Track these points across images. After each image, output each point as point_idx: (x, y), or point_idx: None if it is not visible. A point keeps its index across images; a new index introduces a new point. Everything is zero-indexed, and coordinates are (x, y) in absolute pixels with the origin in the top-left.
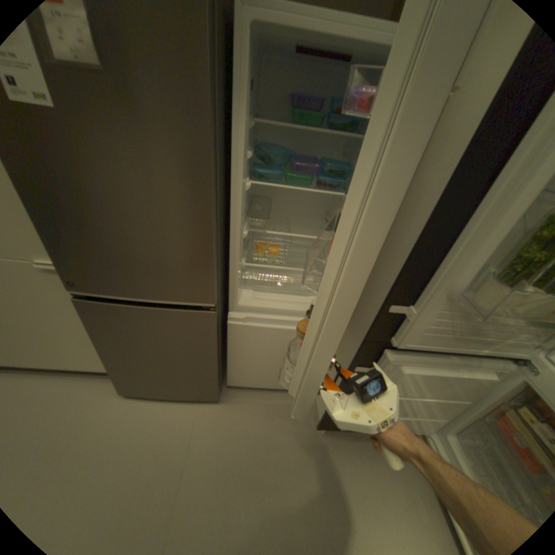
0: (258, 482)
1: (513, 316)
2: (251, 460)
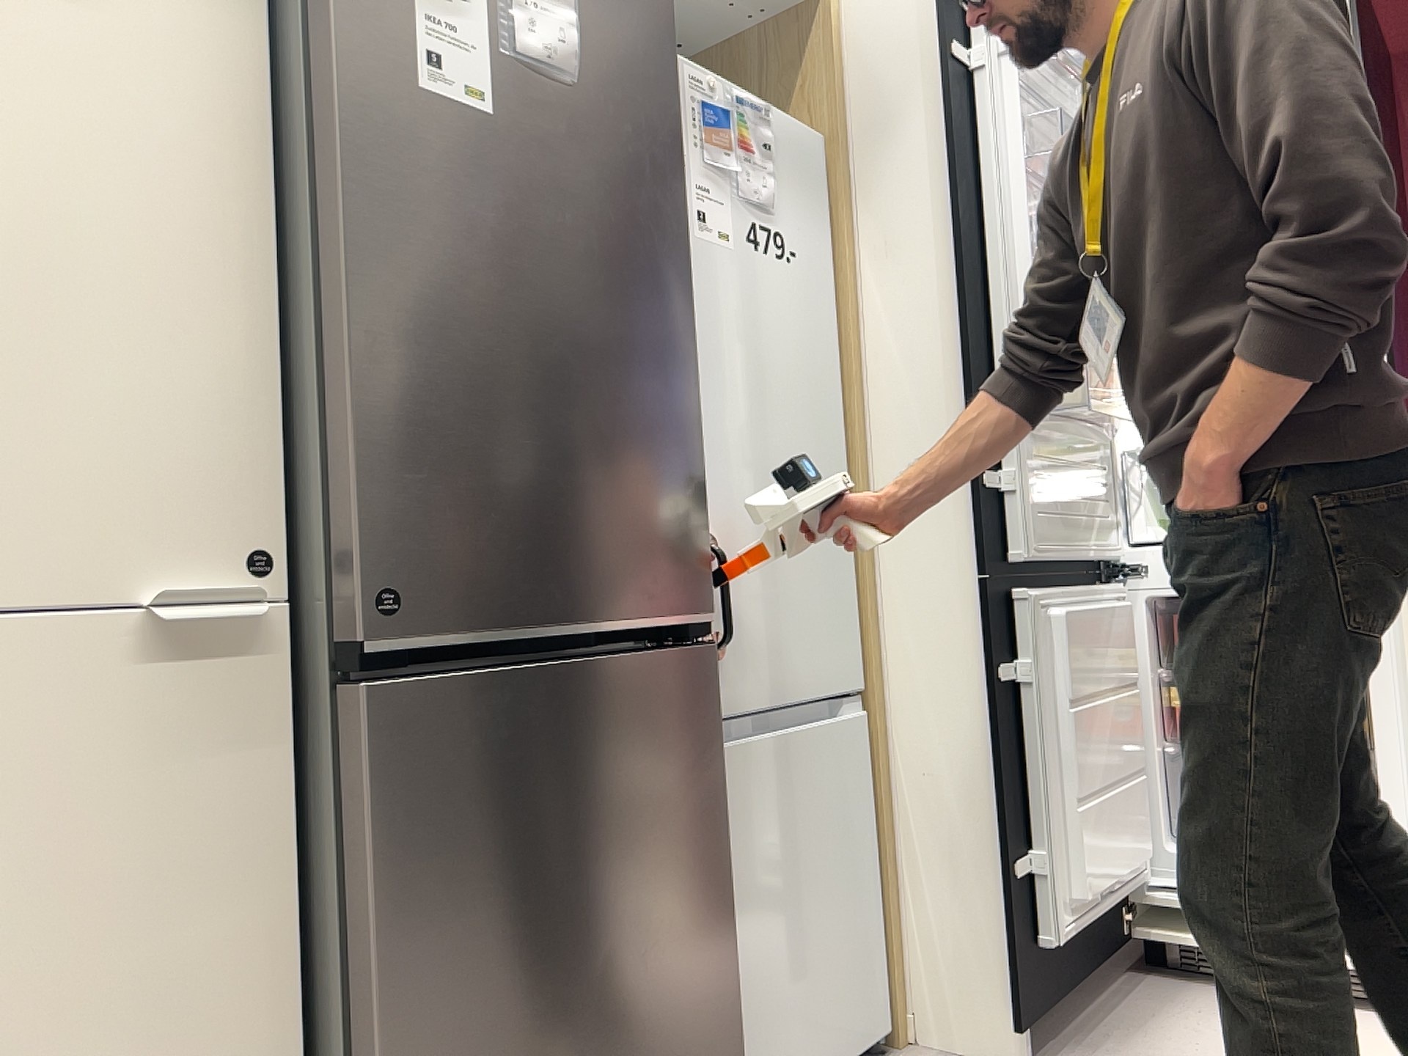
0: None
1: (1082, 465)
2: None
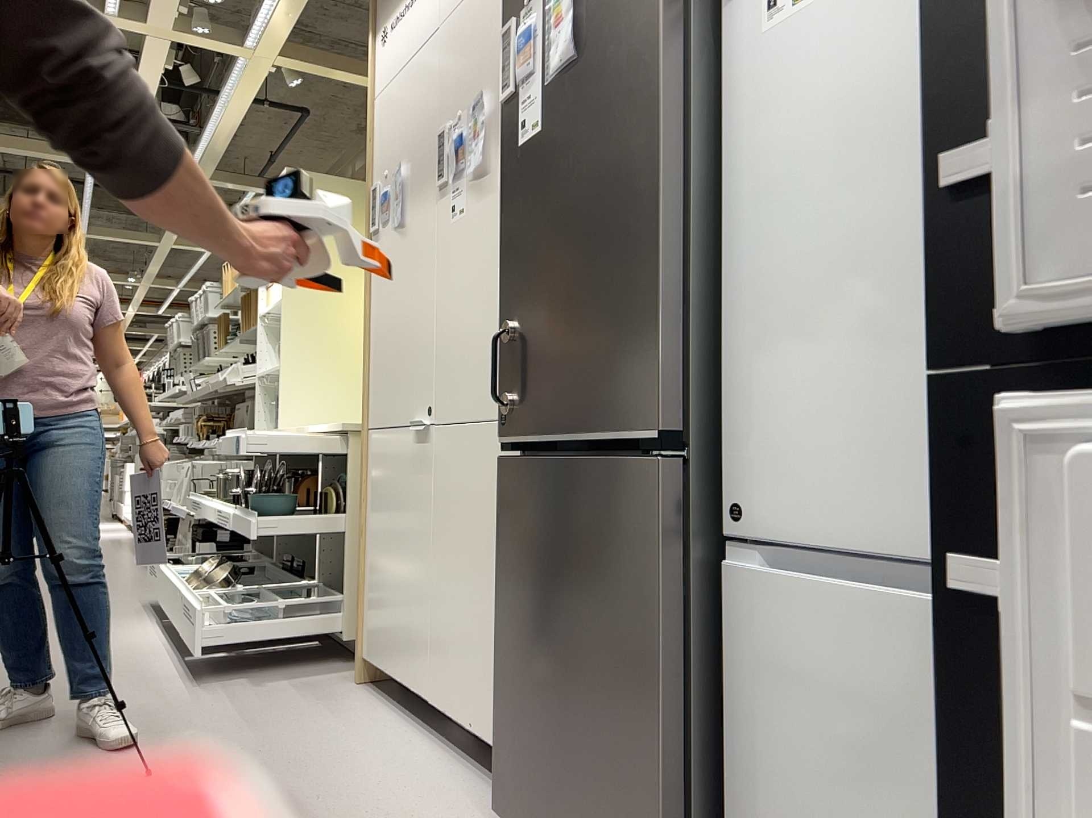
0: None
1: None
2: None
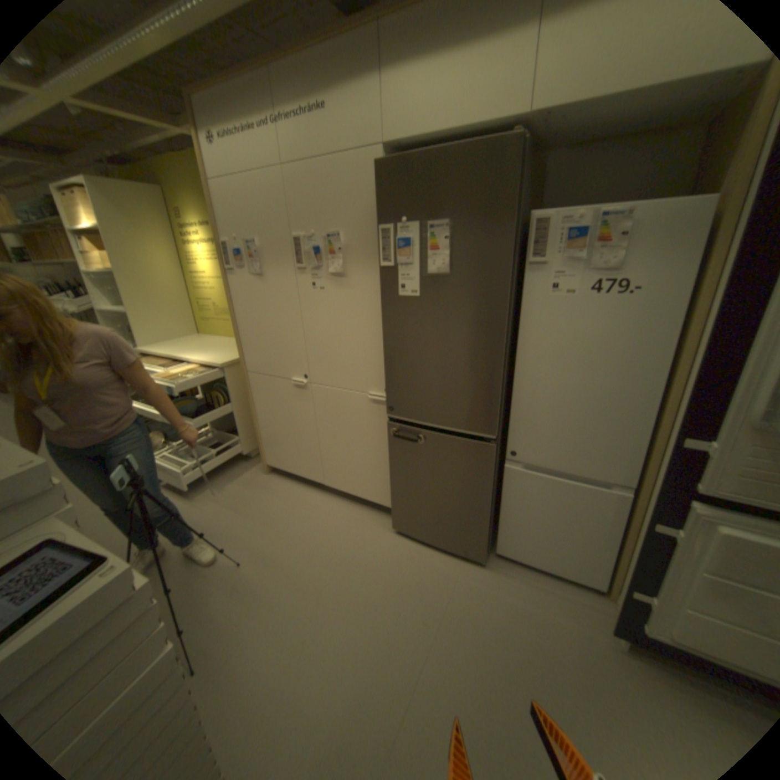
0: (526, 662)
1: None
2: (520, 638)
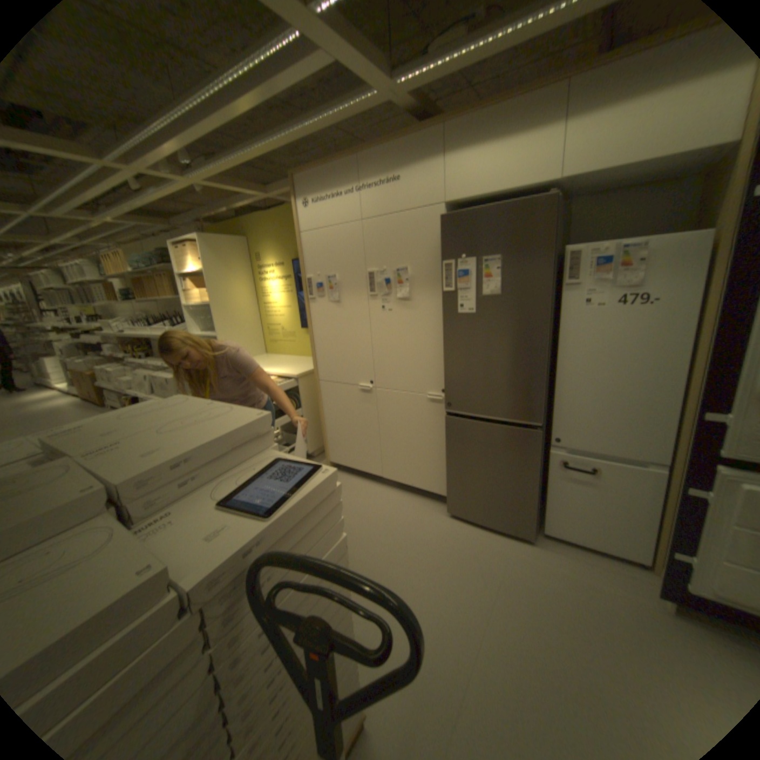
0: (581, 620)
1: None
2: (573, 601)
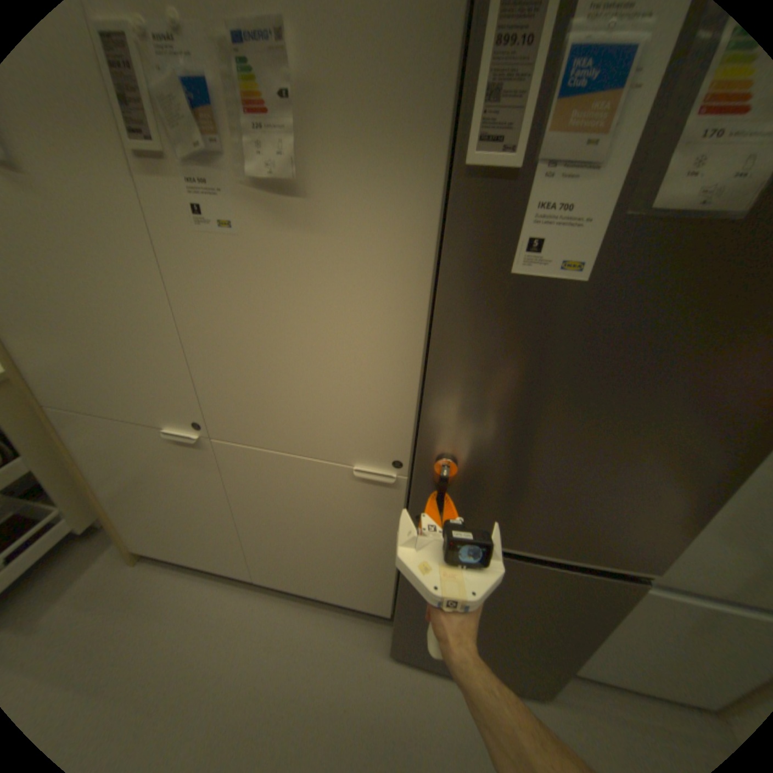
0: None
1: None
2: None
